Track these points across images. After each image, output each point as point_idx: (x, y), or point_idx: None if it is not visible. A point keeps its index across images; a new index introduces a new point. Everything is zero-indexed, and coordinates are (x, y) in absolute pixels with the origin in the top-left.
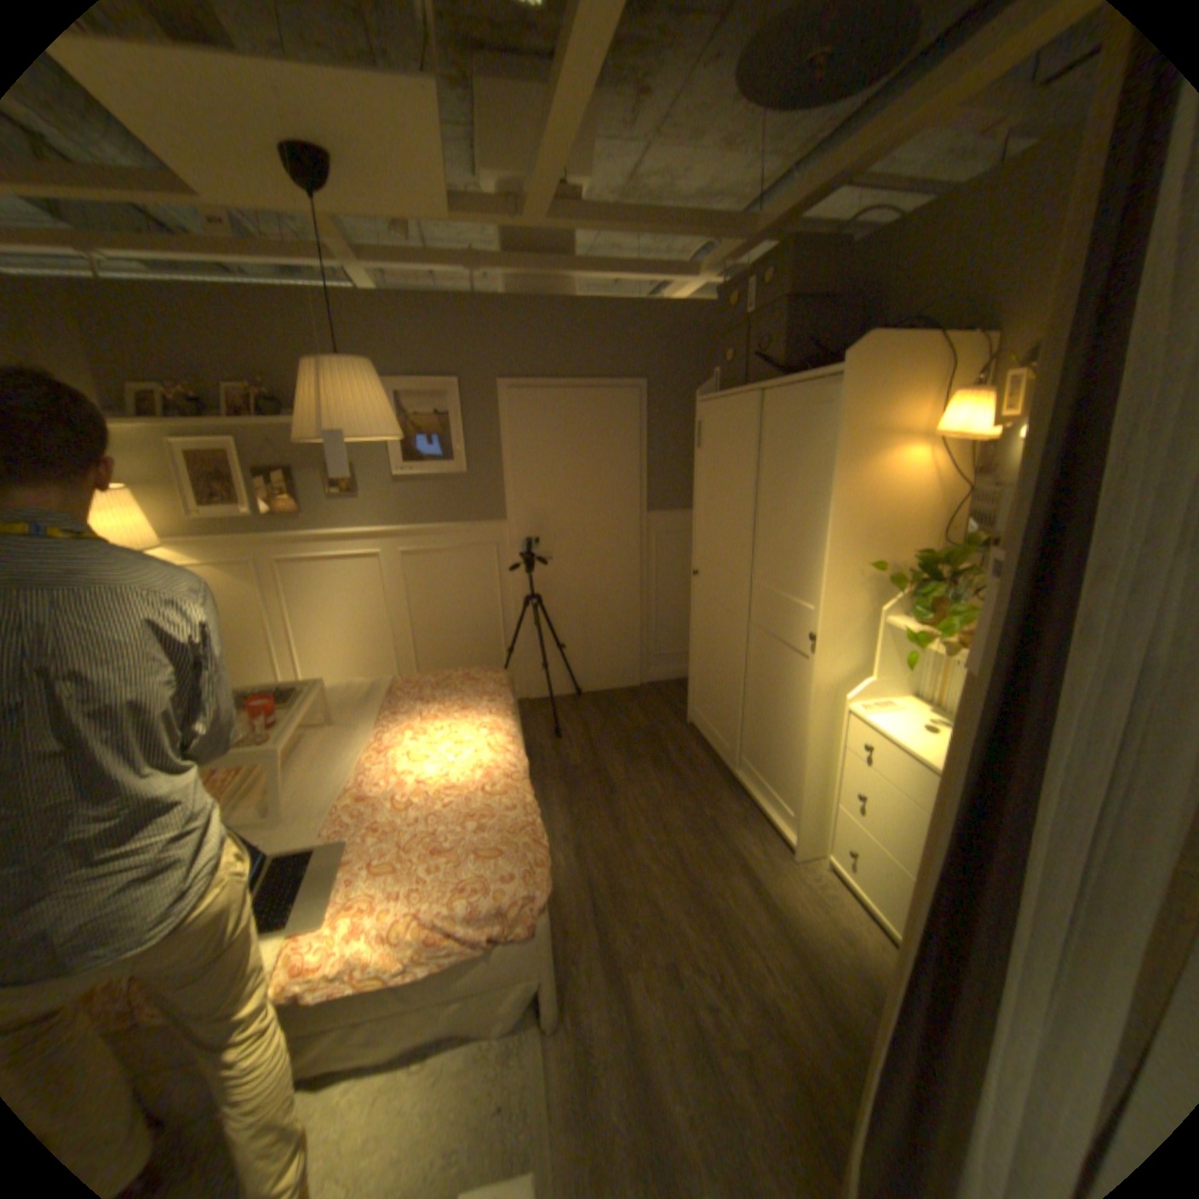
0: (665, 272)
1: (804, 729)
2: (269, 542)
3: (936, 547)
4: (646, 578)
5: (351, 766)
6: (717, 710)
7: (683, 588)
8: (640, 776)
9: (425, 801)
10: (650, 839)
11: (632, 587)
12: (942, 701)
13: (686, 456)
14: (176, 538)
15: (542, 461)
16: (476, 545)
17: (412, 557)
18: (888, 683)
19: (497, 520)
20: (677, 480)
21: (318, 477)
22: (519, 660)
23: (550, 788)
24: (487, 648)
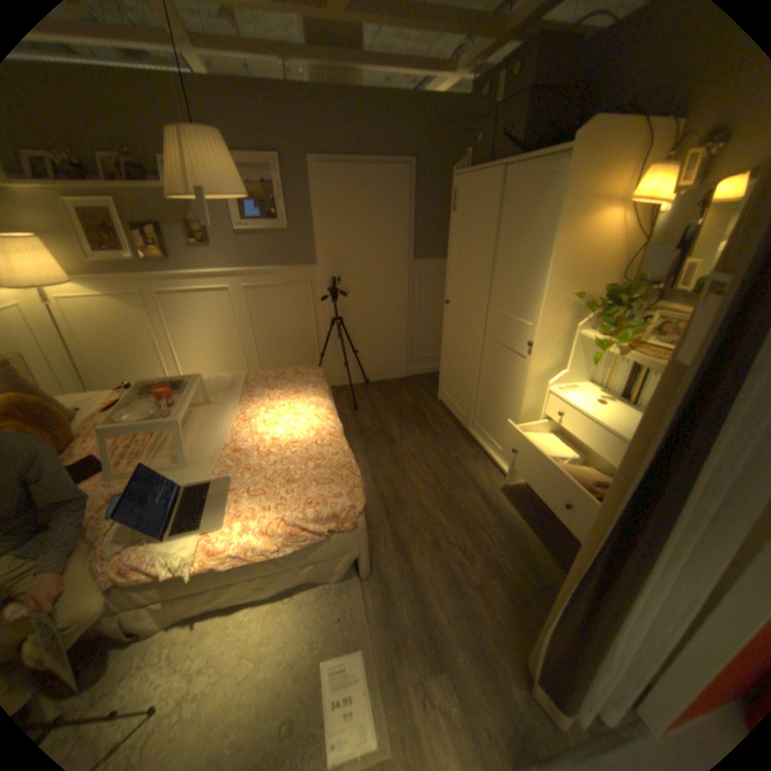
0: (432, 68)
1: (519, 403)
2: (149, 279)
3: (617, 283)
4: (412, 306)
5: (227, 429)
6: (458, 392)
7: (435, 313)
8: (409, 433)
9: (279, 451)
10: (418, 470)
11: (402, 312)
12: (609, 384)
13: (441, 218)
14: (80, 275)
15: (341, 220)
16: (296, 282)
17: (252, 291)
18: (574, 373)
19: (310, 264)
20: (434, 236)
21: (179, 230)
22: (328, 361)
23: (353, 441)
24: (307, 354)
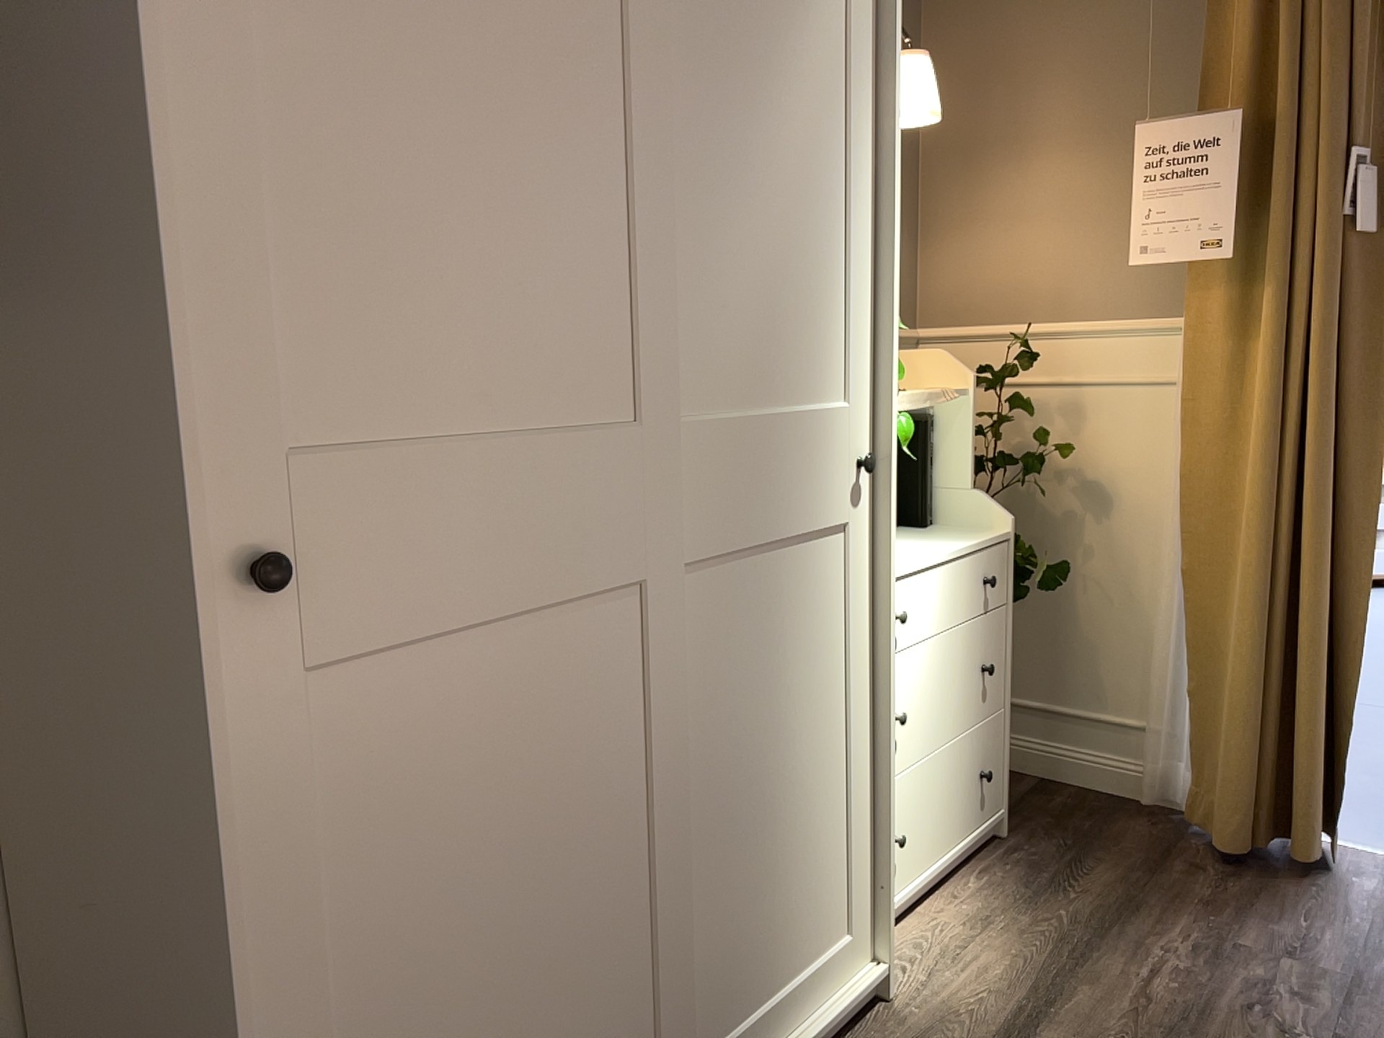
0: None
1: (852, 691)
2: None
3: None
4: None
5: None
6: None
7: None
8: None
9: None
10: None
11: None
12: None
13: None
14: None
15: None
16: None
17: None
18: None
19: None
20: None
21: None
22: None
23: None
24: None
